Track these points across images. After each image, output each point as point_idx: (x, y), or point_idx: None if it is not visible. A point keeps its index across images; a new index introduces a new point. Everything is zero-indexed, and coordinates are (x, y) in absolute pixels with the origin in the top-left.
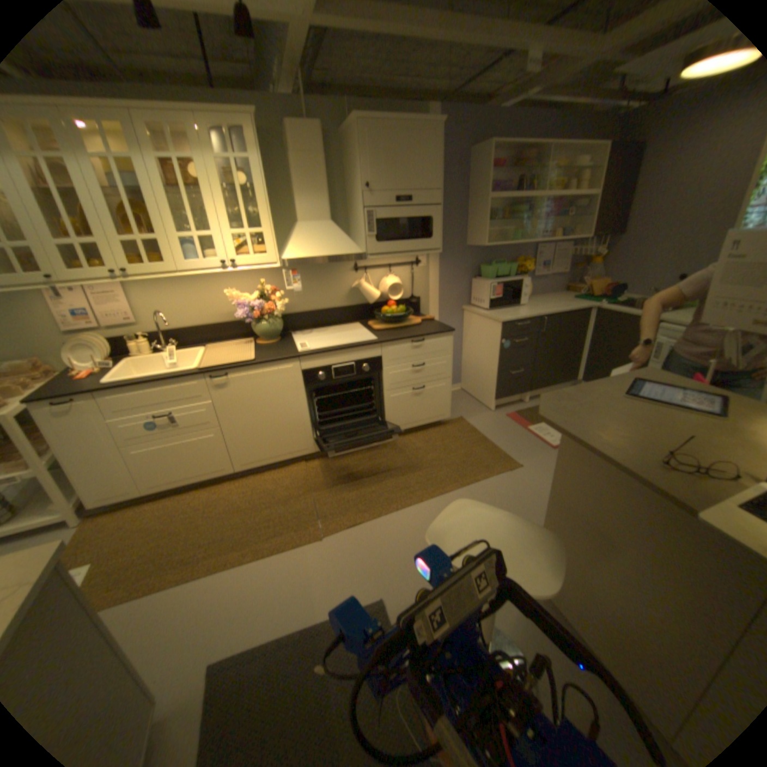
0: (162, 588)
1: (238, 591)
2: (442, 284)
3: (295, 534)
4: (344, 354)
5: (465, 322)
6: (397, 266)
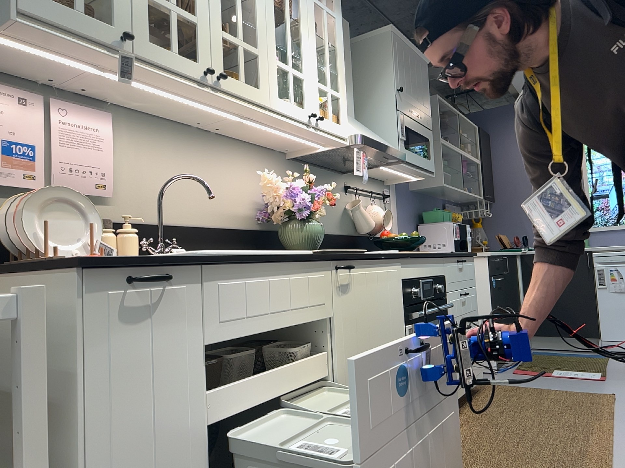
0: None
1: None
2: (401, 225)
3: None
4: (426, 262)
5: None
6: (376, 194)
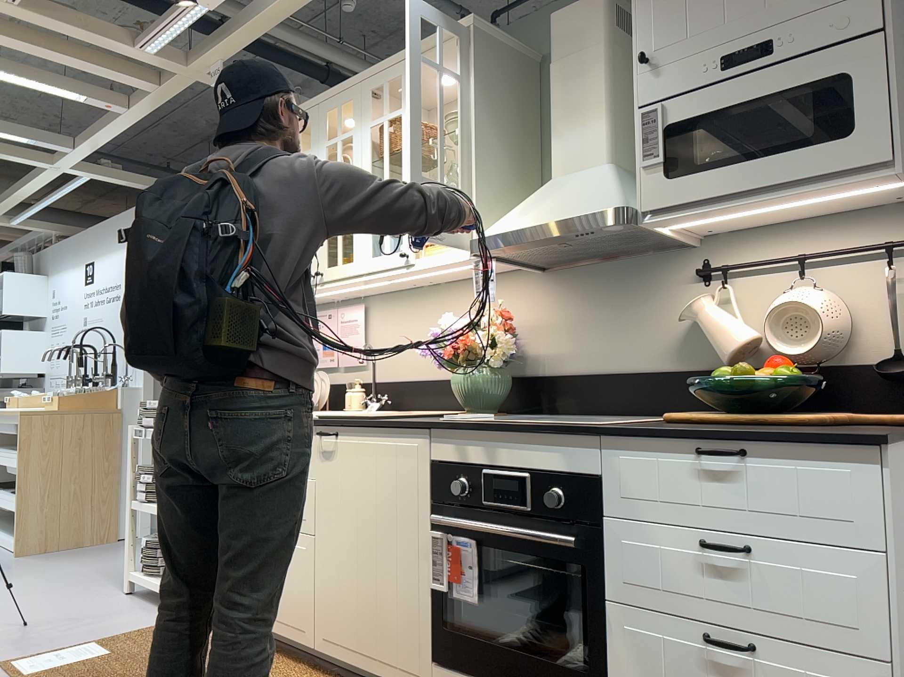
0: None
1: None
2: None
3: None
4: (511, 440)
5: None
6: (829, 255)
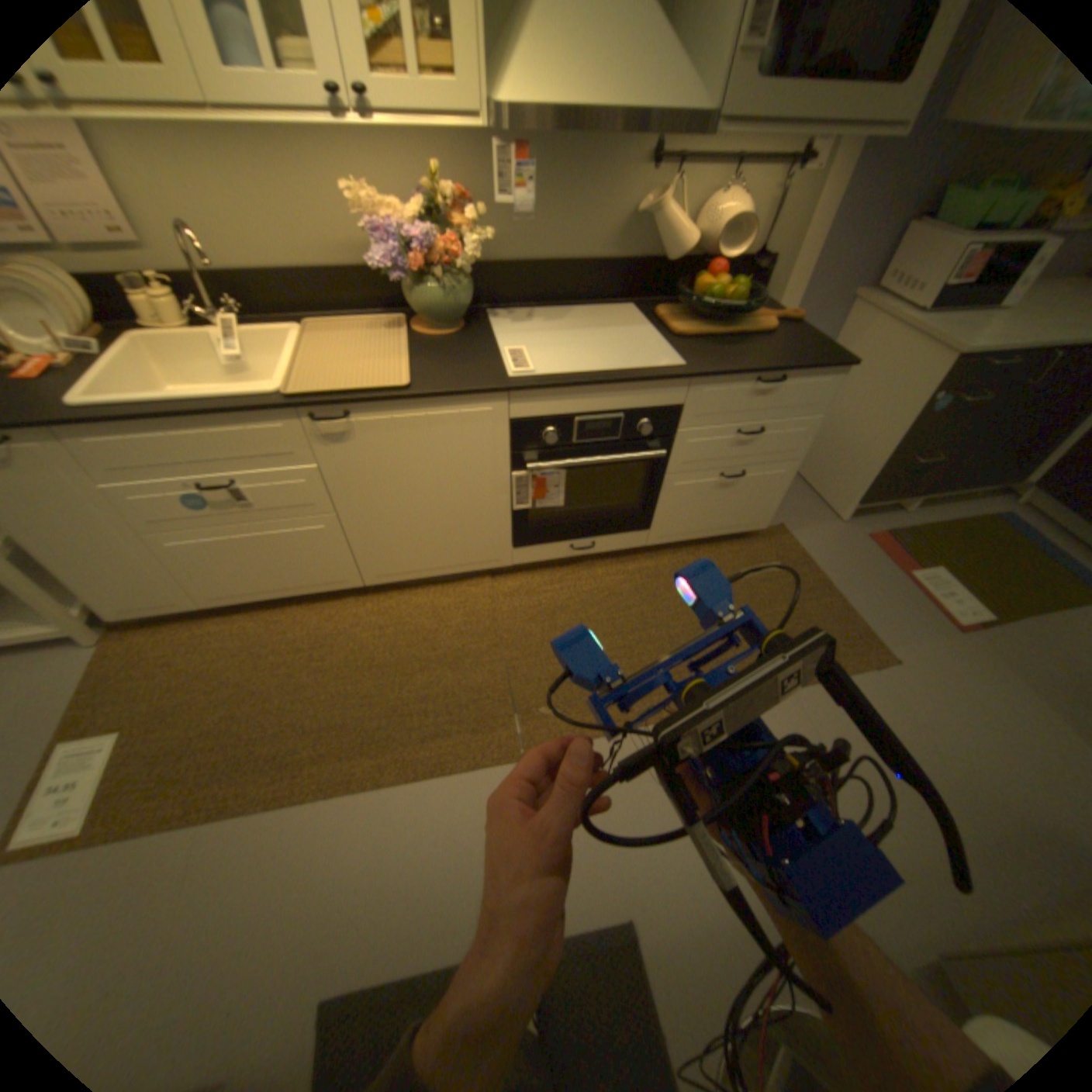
0: (239, 809)
1: (371, 843)
2: (840, 223)
3: (473, 737)
4: (608, 391)
5: (850, 323)
6: (758, 158)
